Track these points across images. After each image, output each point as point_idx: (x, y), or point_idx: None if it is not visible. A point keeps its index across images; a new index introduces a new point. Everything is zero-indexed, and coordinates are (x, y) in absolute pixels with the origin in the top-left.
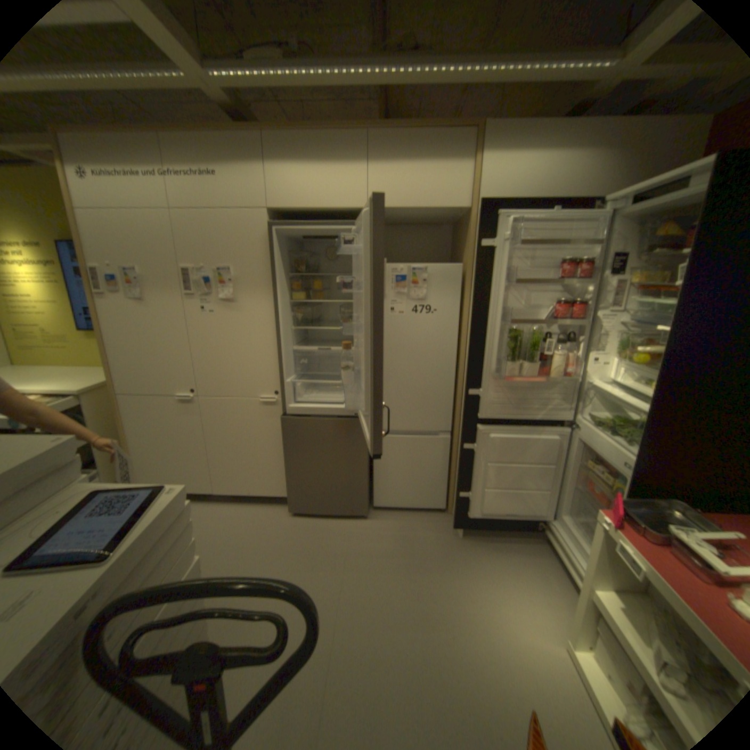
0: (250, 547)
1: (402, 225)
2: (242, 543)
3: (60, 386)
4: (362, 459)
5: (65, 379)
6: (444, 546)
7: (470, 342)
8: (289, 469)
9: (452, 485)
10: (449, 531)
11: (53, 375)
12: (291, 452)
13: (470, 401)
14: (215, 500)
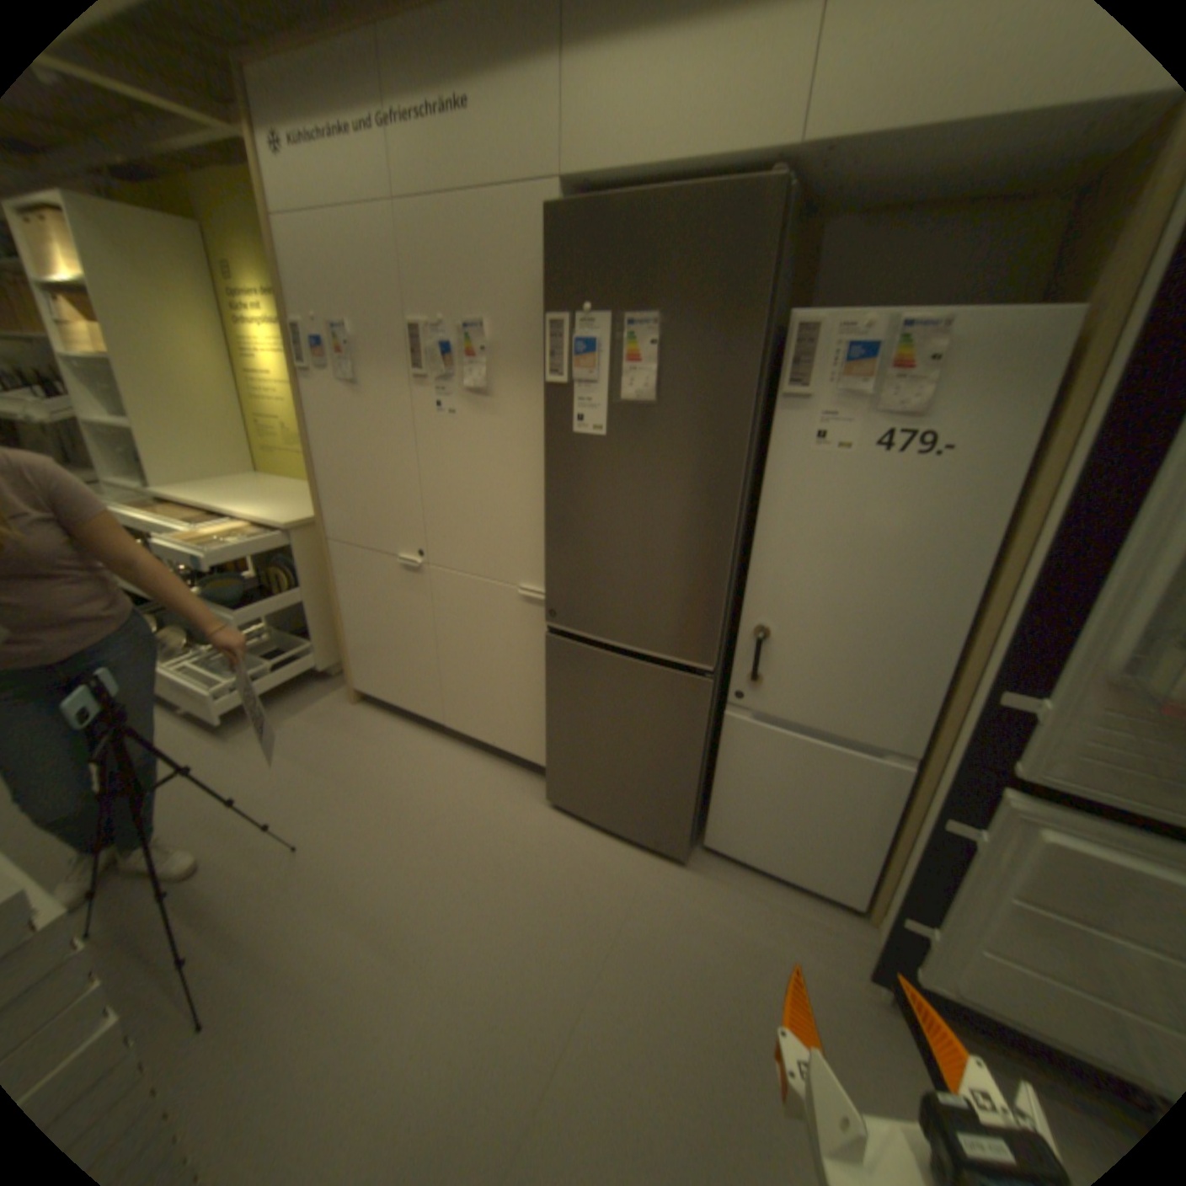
0: (467, 843)
1: (909, 207)
2: (458, 831)
3: (274, 512)
4: (690, 756)
5: (288, 502)
6: (840, 1008)
7: (1051, 559)
8: (553, 728)
9: (896, 873)
10: (861, 973)
11: (283, 493)
12: (559, 701)
13: (1000, 721)
14: (450, 733)
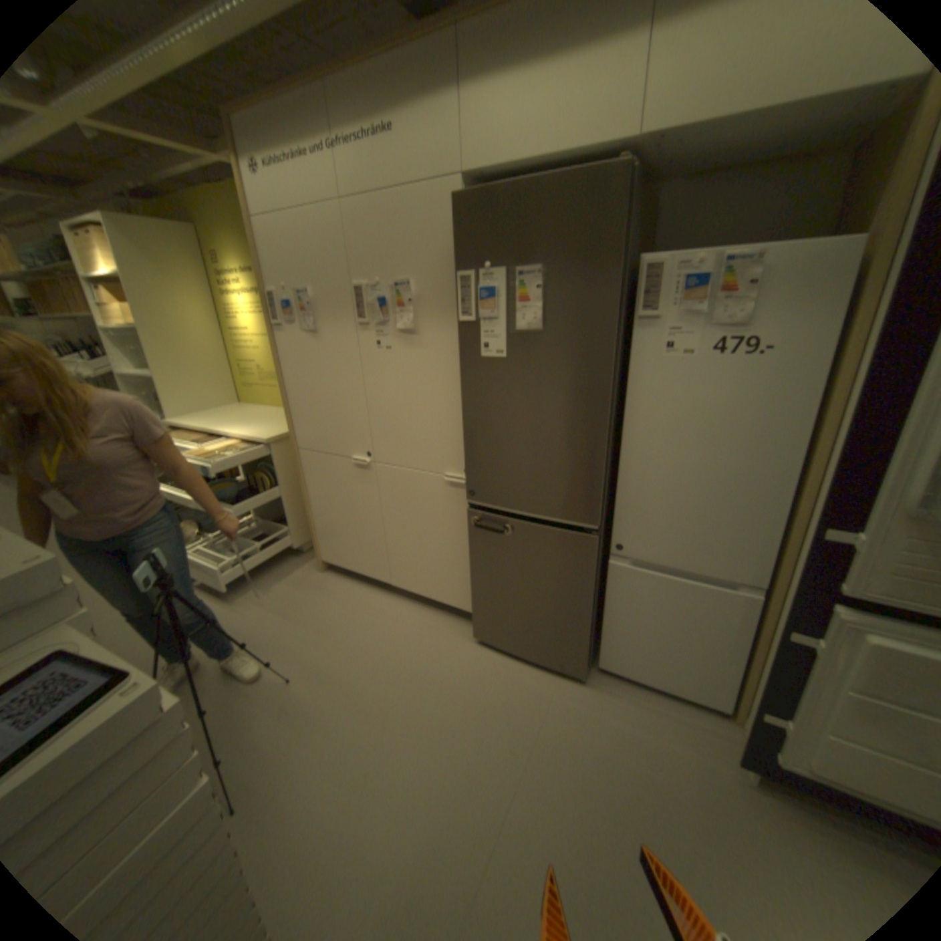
0: (415, 672)
1: (723, 170)
2: (407, 664)
3: (256, 432)
4: (584, 597)
5: (265, 424)
6: (717, 789)
7: (854, 425)
8: (476, 581)
9: (754, 681)
10: (731, 761)
11: (261, 417)
12: (480, 560)
13: (826, 552)
14: (395, 591)
